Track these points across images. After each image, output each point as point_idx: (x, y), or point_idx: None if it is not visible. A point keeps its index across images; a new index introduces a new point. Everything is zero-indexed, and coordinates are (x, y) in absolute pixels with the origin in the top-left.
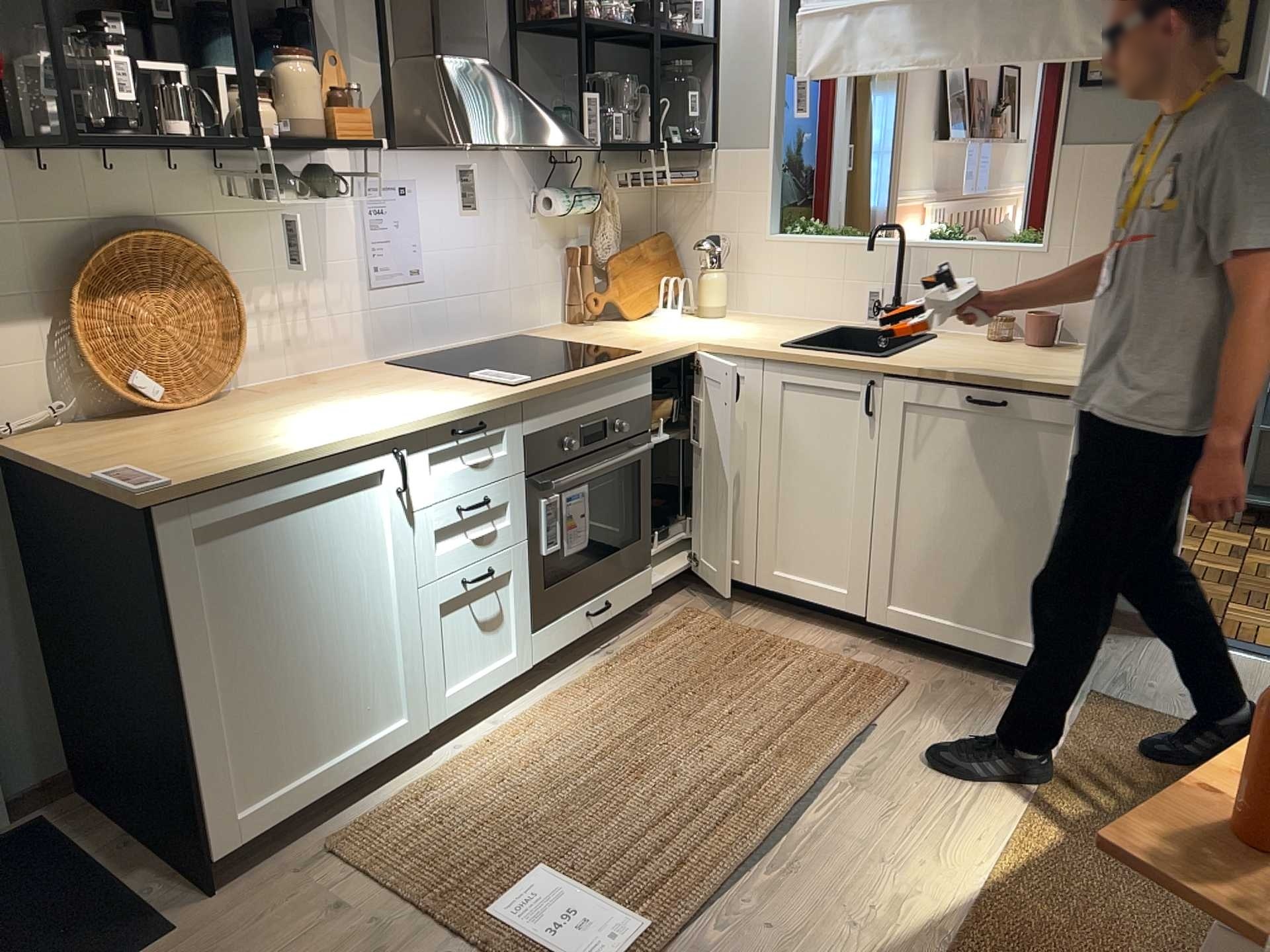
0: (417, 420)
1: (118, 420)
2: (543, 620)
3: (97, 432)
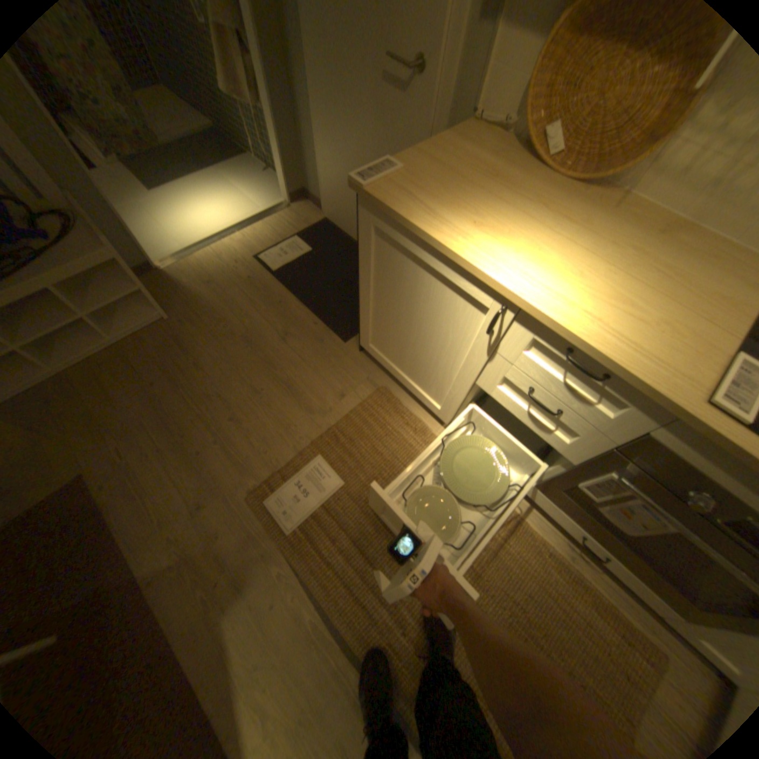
0: (538, 307)
1: (529, 149)
2: (560, 497)
3: (496, 145)
